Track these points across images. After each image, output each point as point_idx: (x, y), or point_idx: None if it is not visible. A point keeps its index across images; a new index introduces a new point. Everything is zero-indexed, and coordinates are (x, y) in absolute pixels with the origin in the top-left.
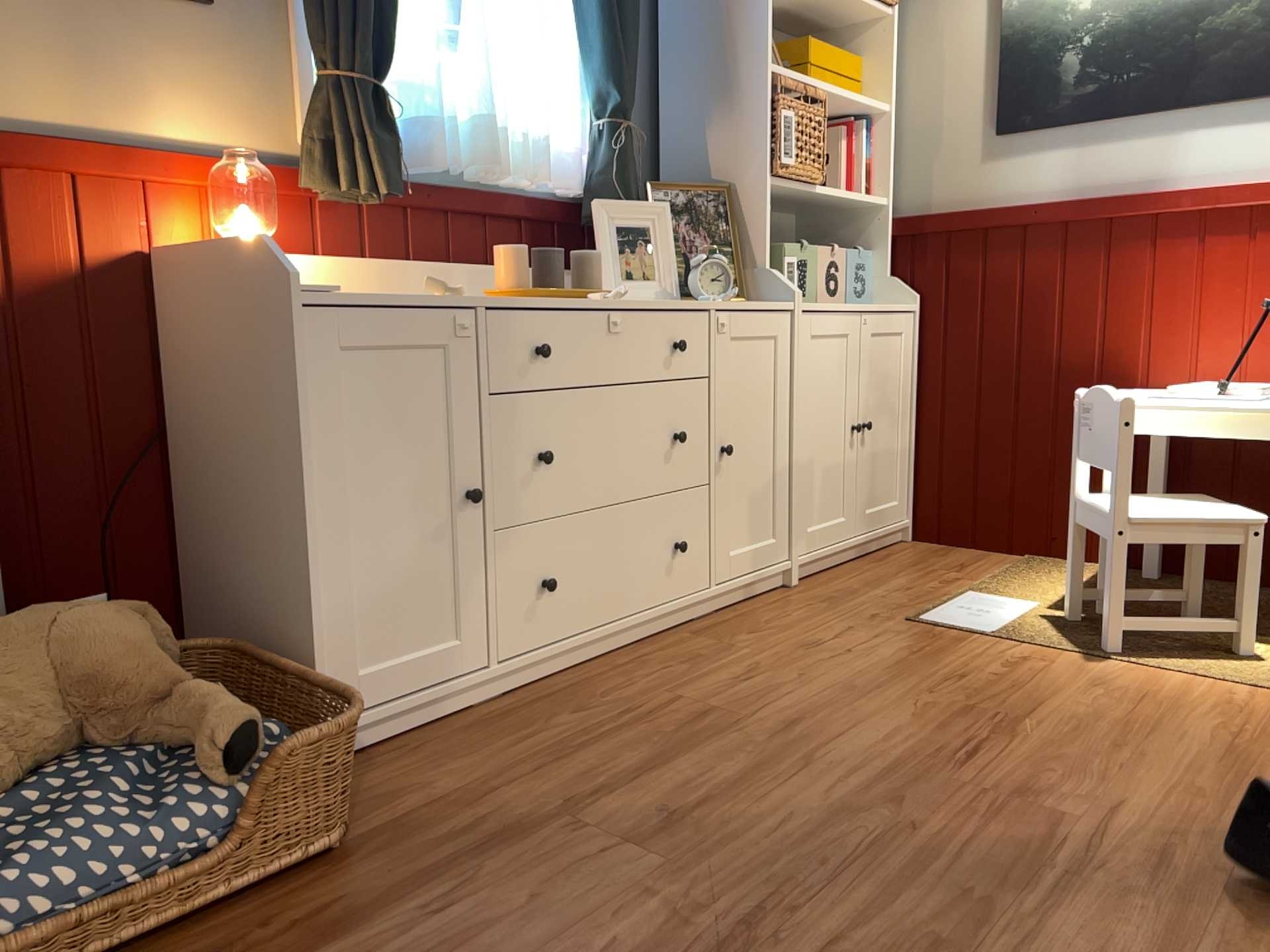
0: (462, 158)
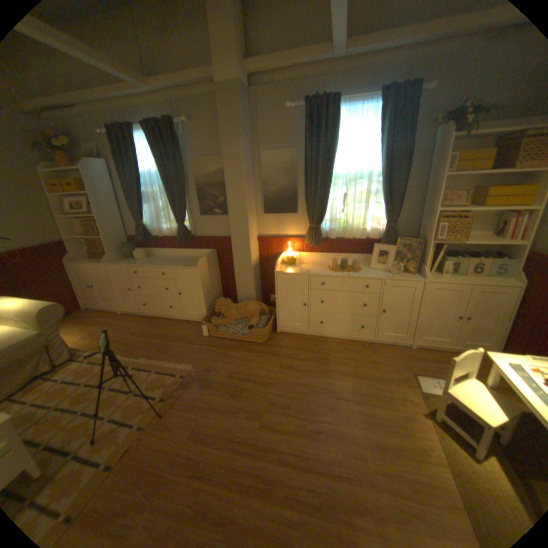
0: (342, 234)
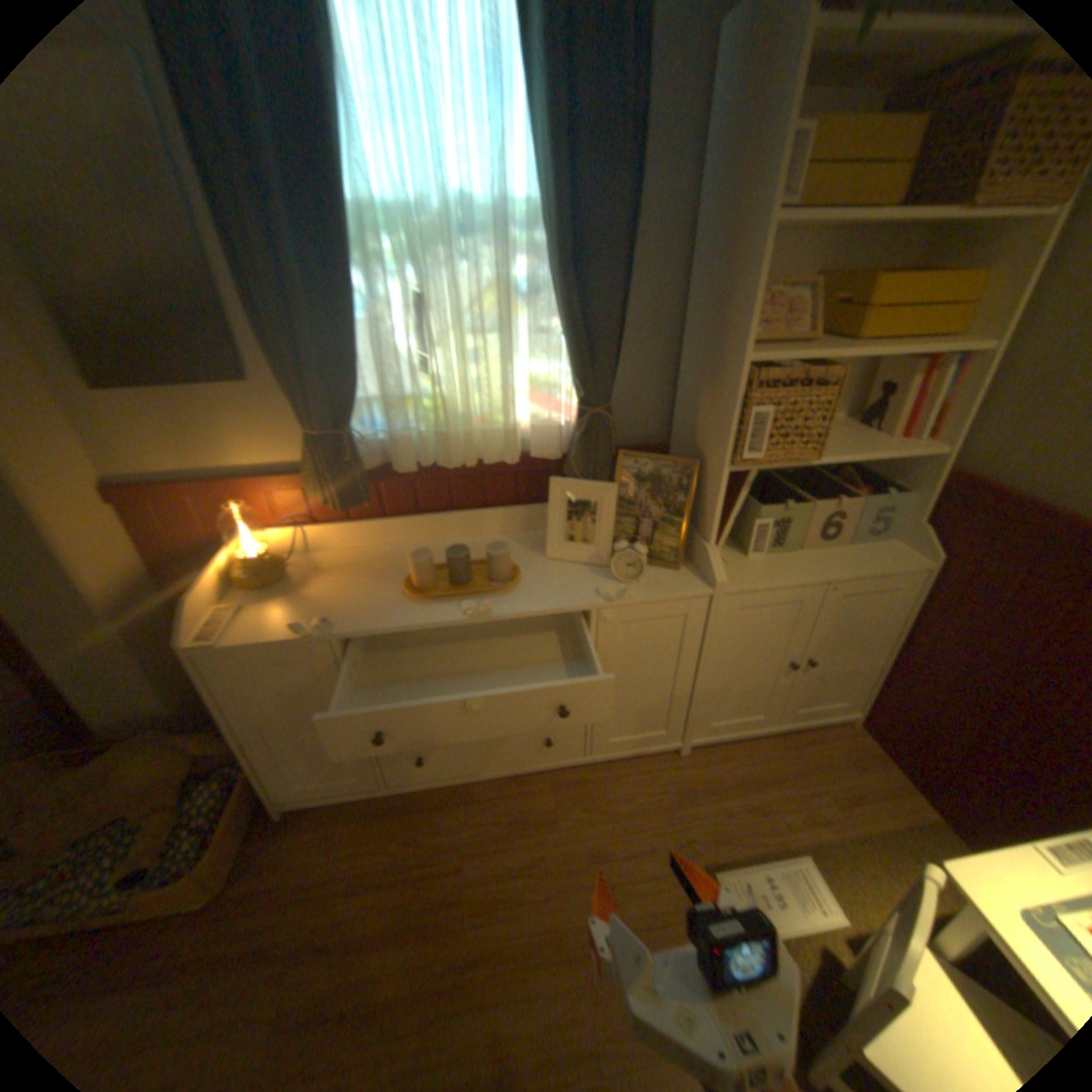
0: (441, 452)
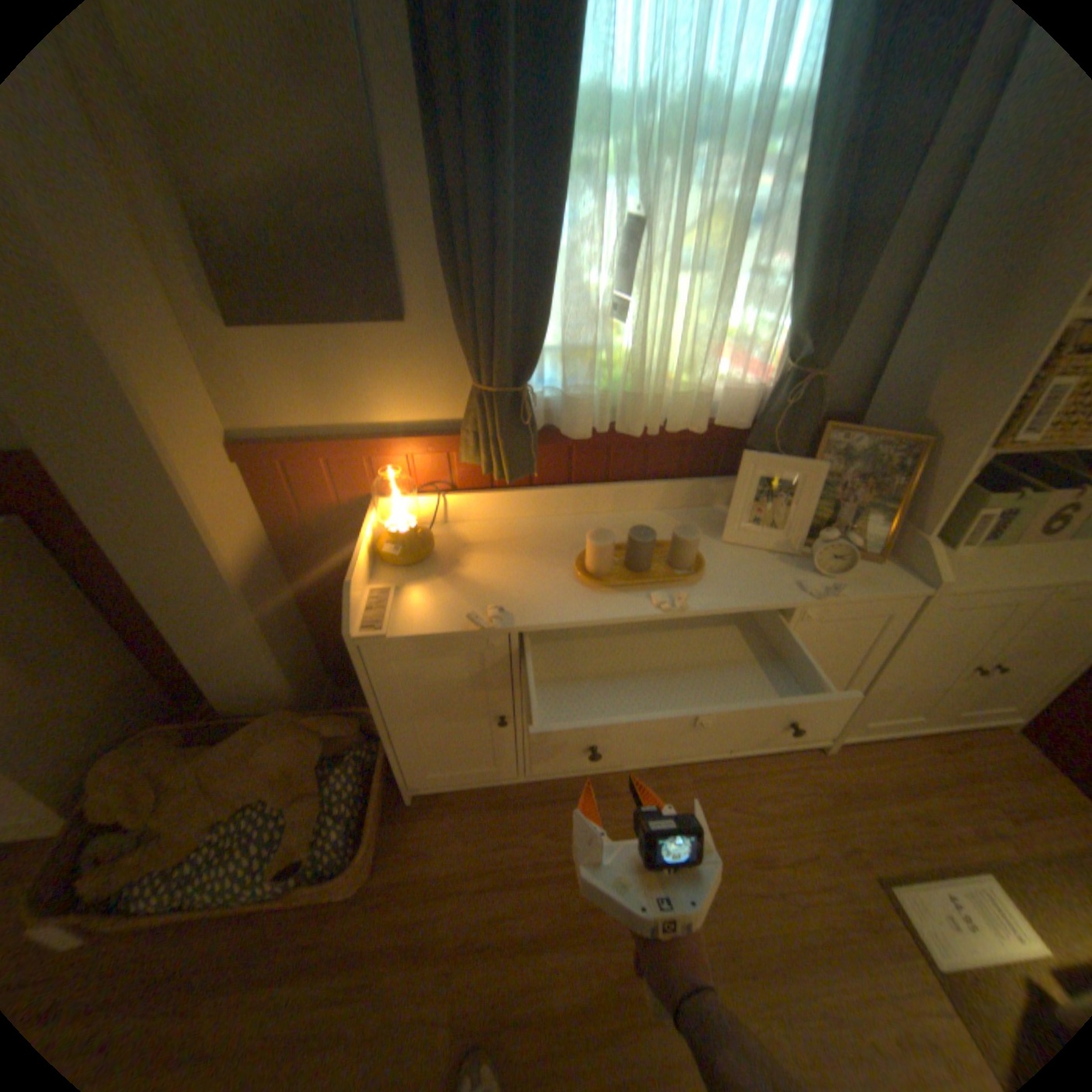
0: (618, 415)
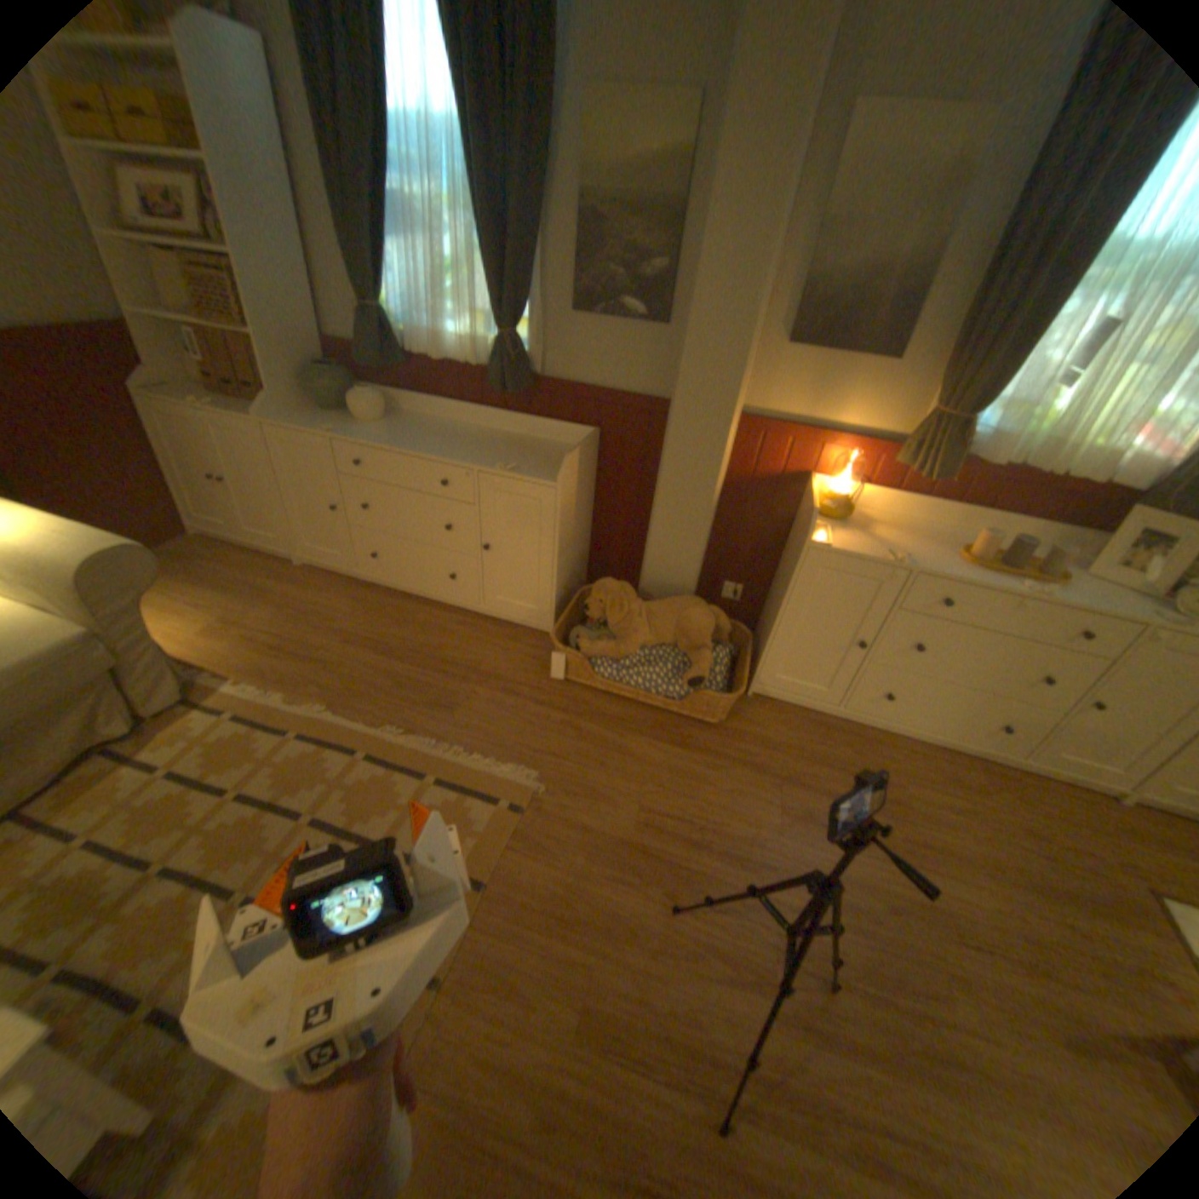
0: (1032, 456)
